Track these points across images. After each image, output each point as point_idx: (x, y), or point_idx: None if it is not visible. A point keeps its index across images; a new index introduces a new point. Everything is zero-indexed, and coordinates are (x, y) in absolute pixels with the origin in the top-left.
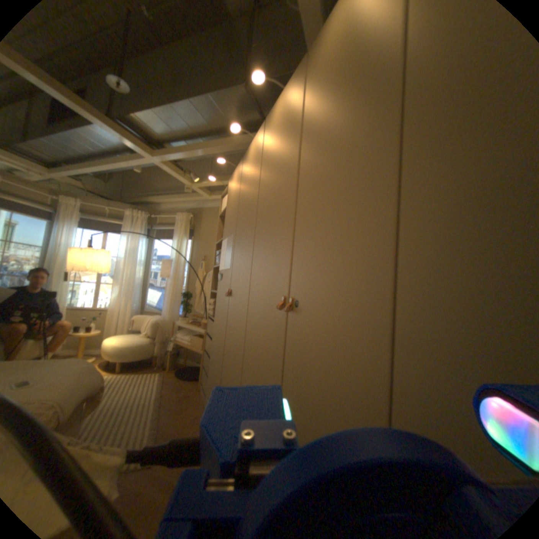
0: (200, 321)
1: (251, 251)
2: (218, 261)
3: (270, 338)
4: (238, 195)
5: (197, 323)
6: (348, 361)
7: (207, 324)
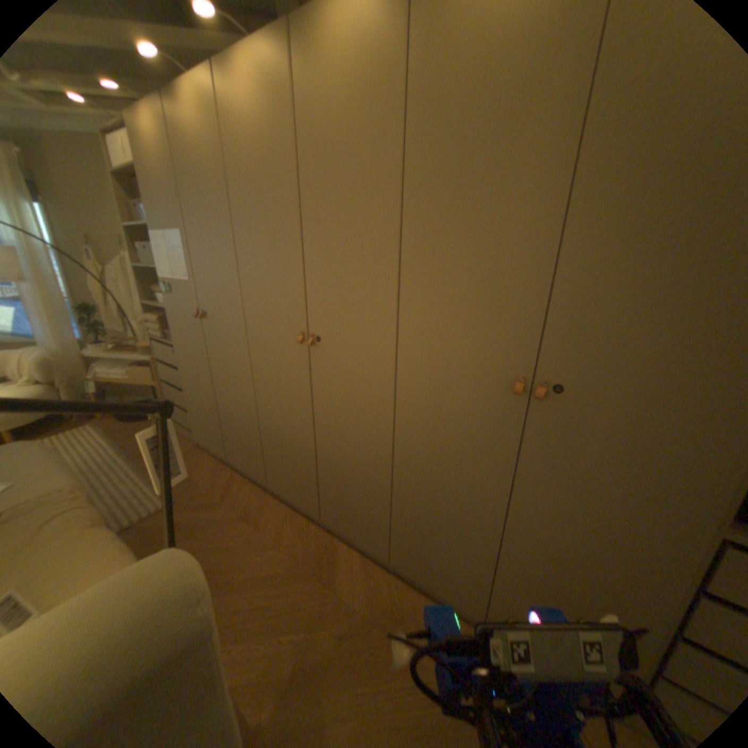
0: (121, 344)
1: (233, 274)
2: (139, 259)
3: (290, 368)
4: (169, 168)
5: (118, 348)
6: (368, 380)
7: (149, 349)
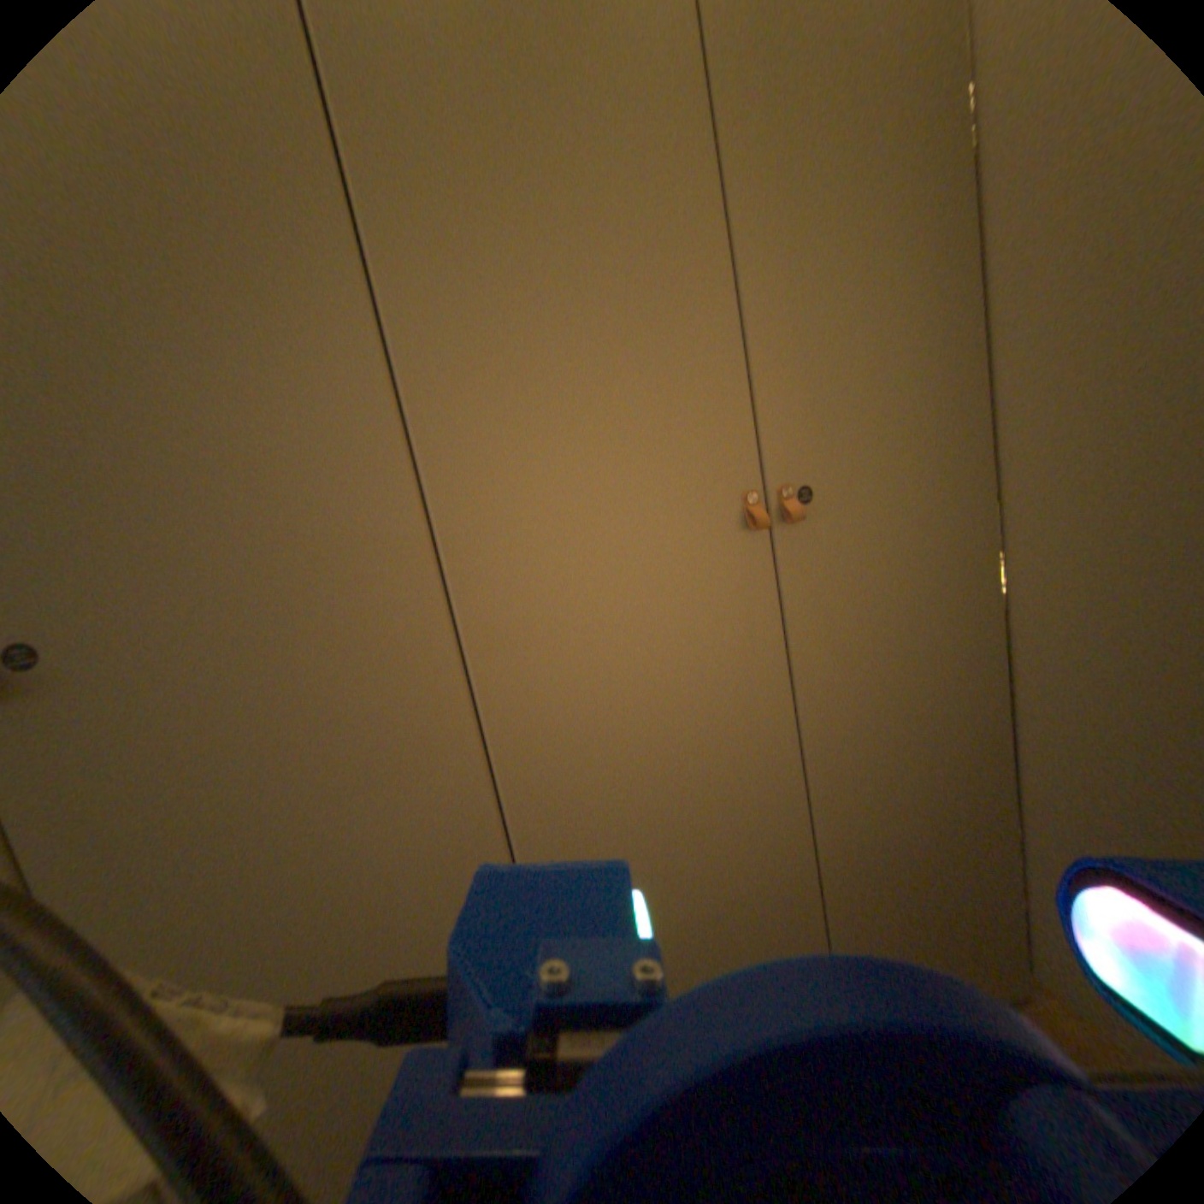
0: None
1: (364, 348)
2: None
3: (717, 630)
4: None
5: None
6: (952, 534)
7: None
